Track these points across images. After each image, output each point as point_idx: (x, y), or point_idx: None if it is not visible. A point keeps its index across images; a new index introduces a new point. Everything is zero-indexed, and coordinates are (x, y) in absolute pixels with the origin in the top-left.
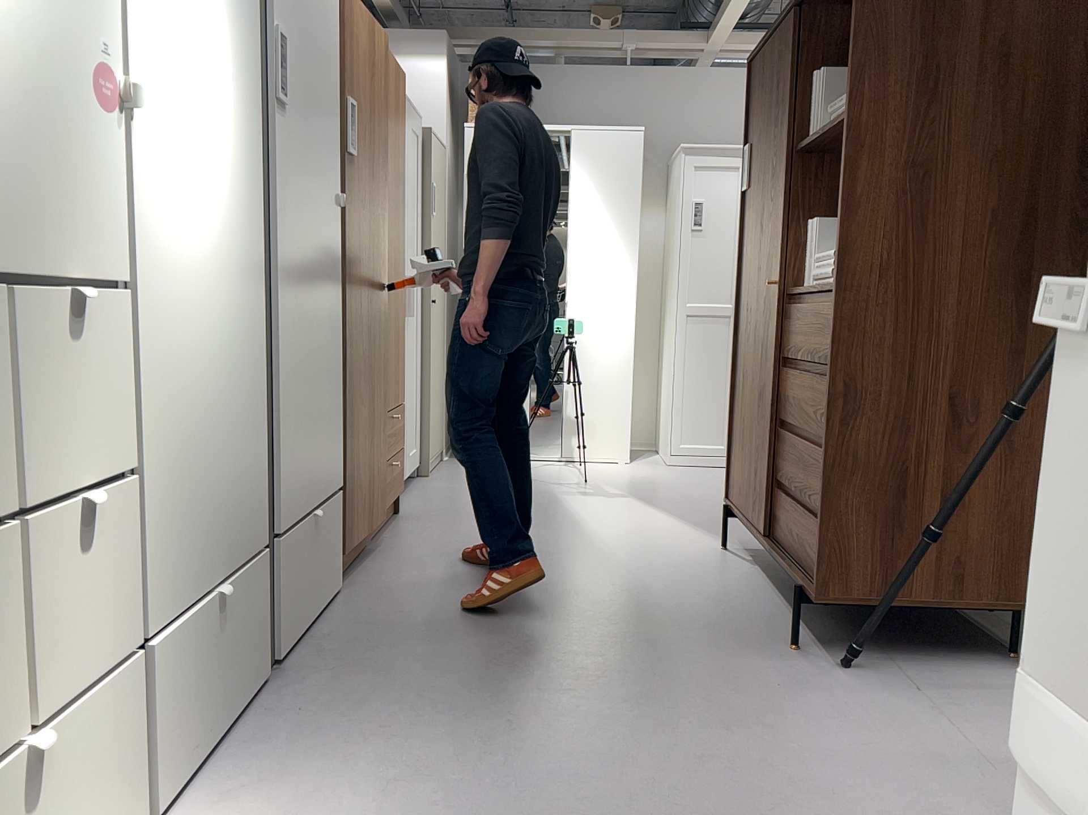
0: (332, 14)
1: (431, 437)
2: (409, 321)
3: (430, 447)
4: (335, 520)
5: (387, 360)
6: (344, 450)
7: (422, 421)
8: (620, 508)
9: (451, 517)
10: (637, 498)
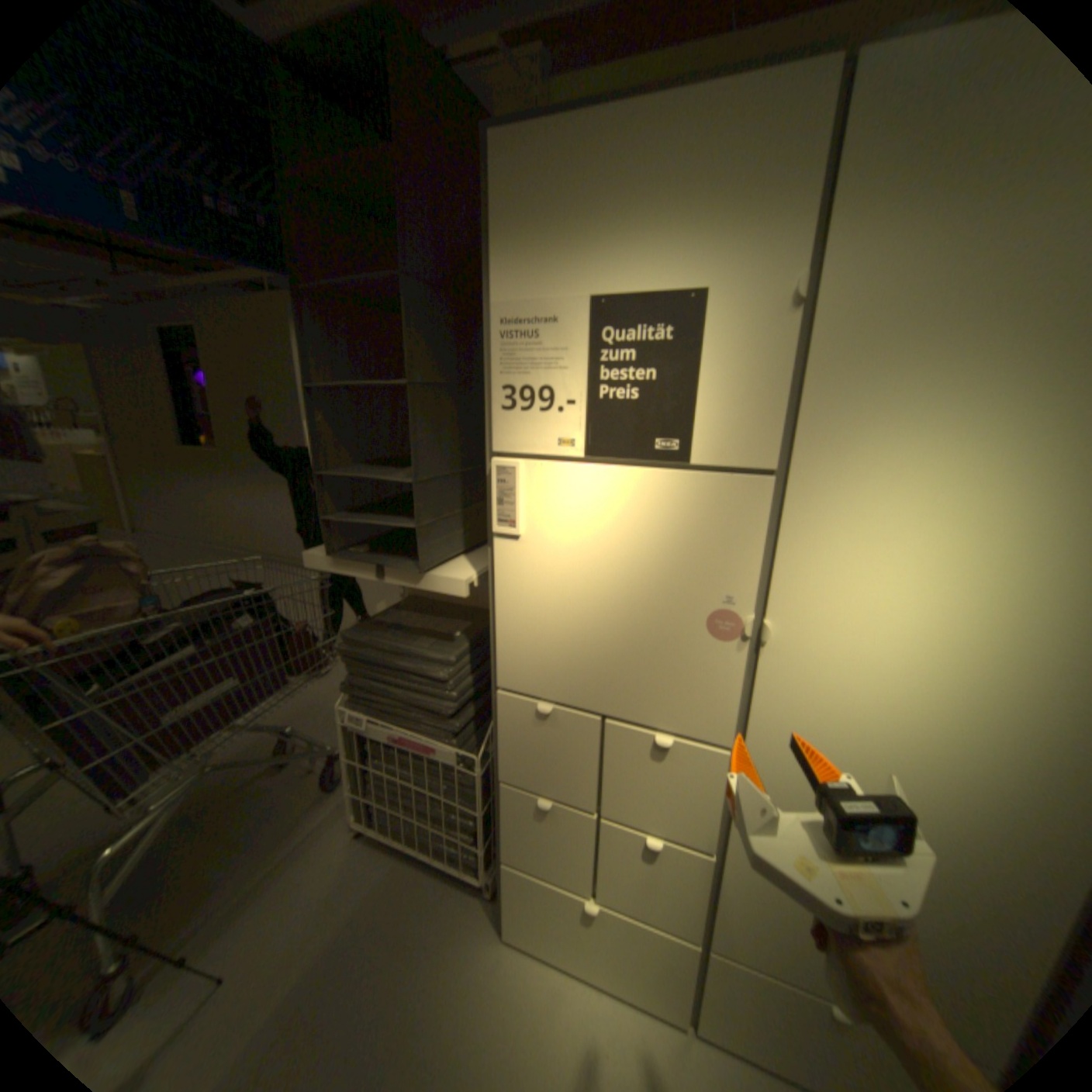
0: None
1: None
2: None
3: None
4: None
5: None
6: None
7: None
8: None
9: None
10: None
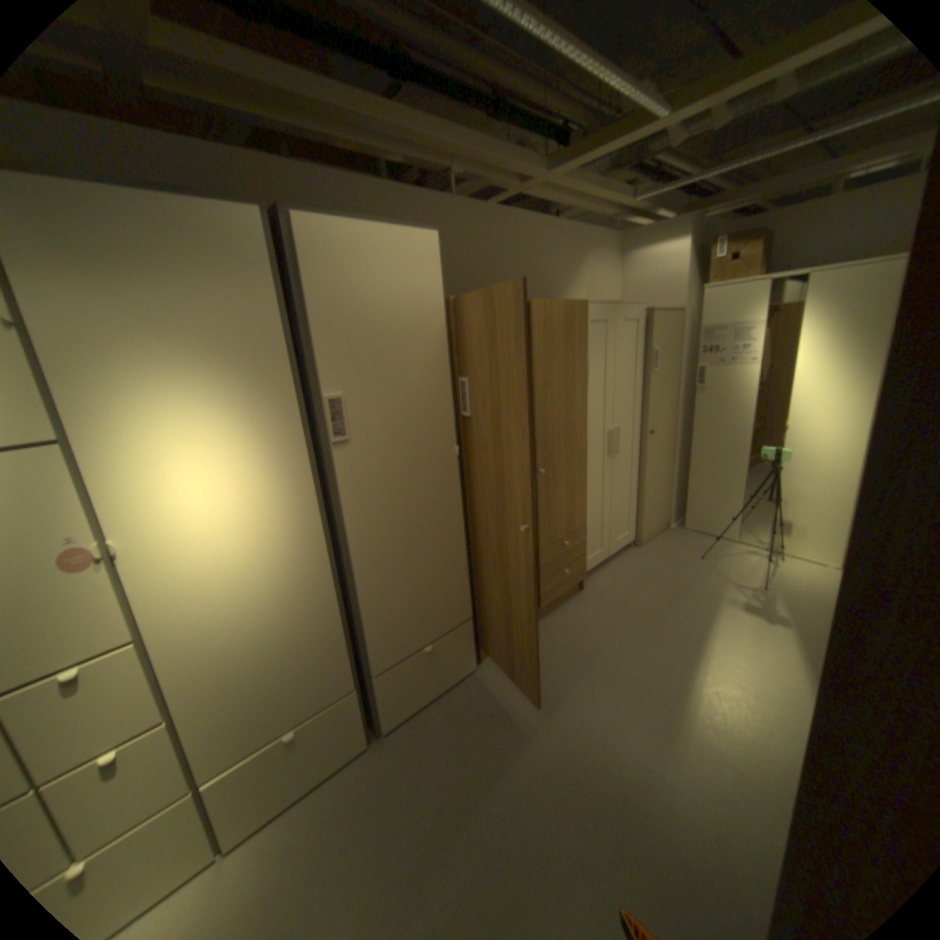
0: (434, 333)
1: (647, 522)
2: (616, 457)
3: (644, 529)
4: (463, 638)
5: (553, 513)
6: (478, 594)
7: (638, 513)
8: (764, 644)
9: (612, 607)
10: (797, 633)
